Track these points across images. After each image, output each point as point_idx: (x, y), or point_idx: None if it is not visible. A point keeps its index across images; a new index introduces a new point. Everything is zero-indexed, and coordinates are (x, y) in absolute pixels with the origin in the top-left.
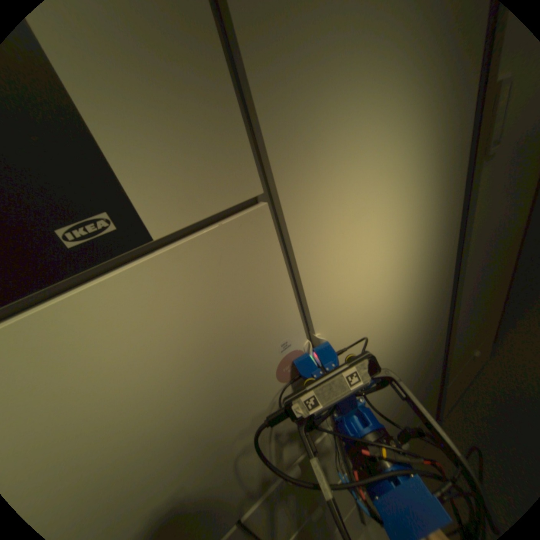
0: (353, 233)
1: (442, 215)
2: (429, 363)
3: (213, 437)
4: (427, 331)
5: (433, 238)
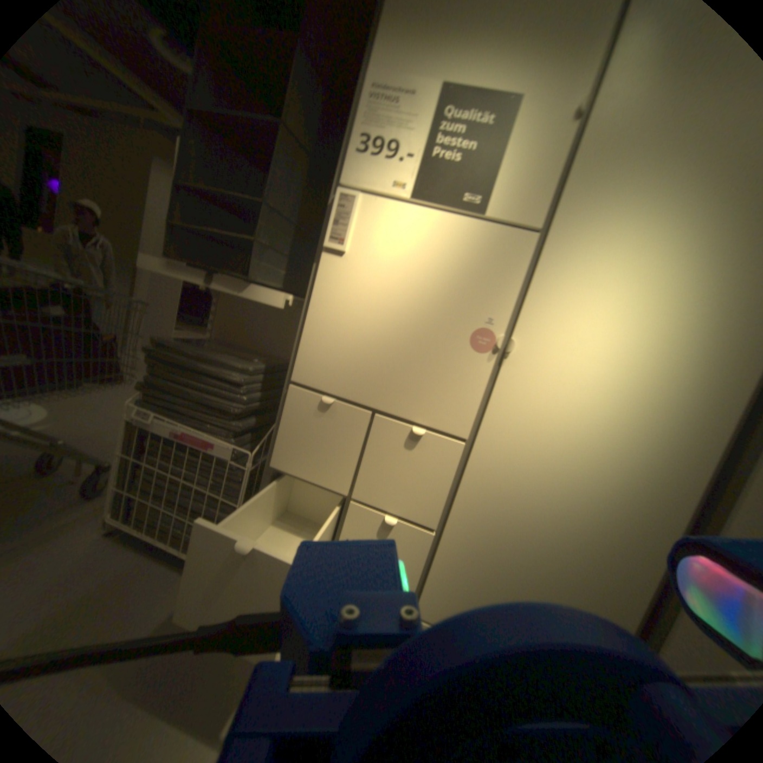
0: (587, 299)
1: (709, 373)
2: (614, 579)
3: (422, 332)
4: (630, 511)
5: (685, 388)
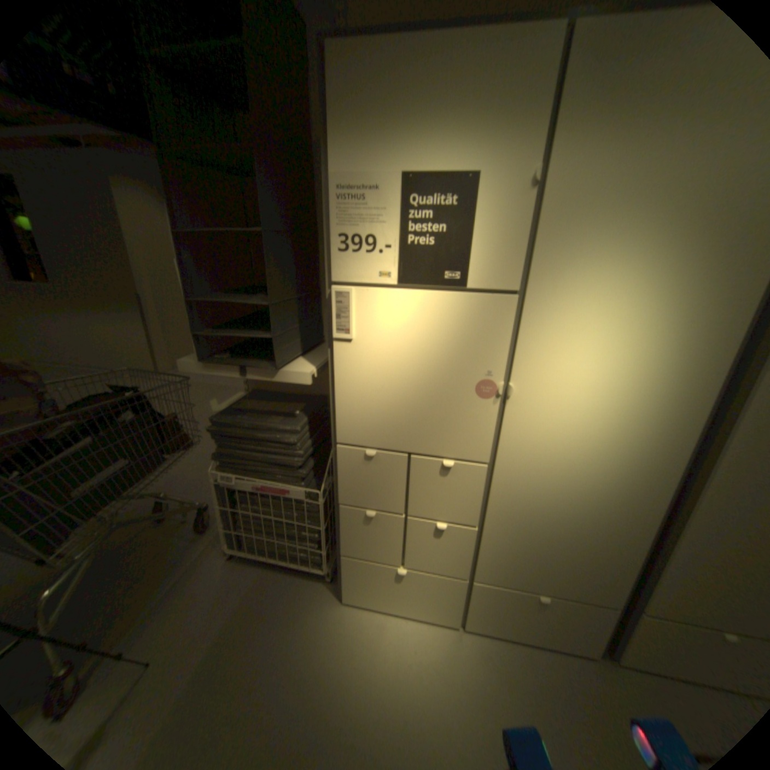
0: (568, 340)
1: (681, 382)
2: (619, 537)
3: (433, 389)
4: (626, 491)
5: (662, 397)
